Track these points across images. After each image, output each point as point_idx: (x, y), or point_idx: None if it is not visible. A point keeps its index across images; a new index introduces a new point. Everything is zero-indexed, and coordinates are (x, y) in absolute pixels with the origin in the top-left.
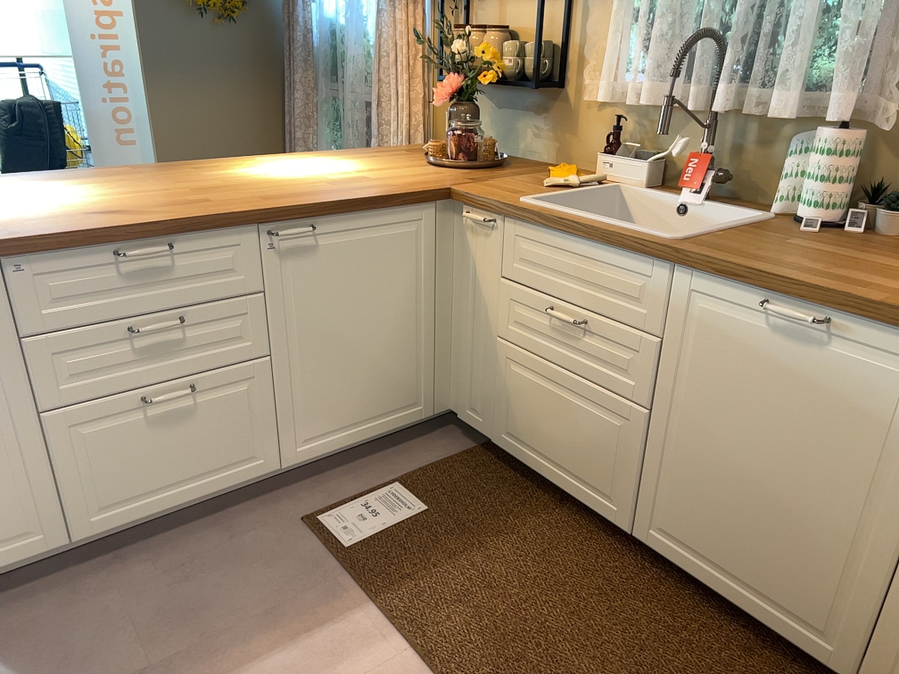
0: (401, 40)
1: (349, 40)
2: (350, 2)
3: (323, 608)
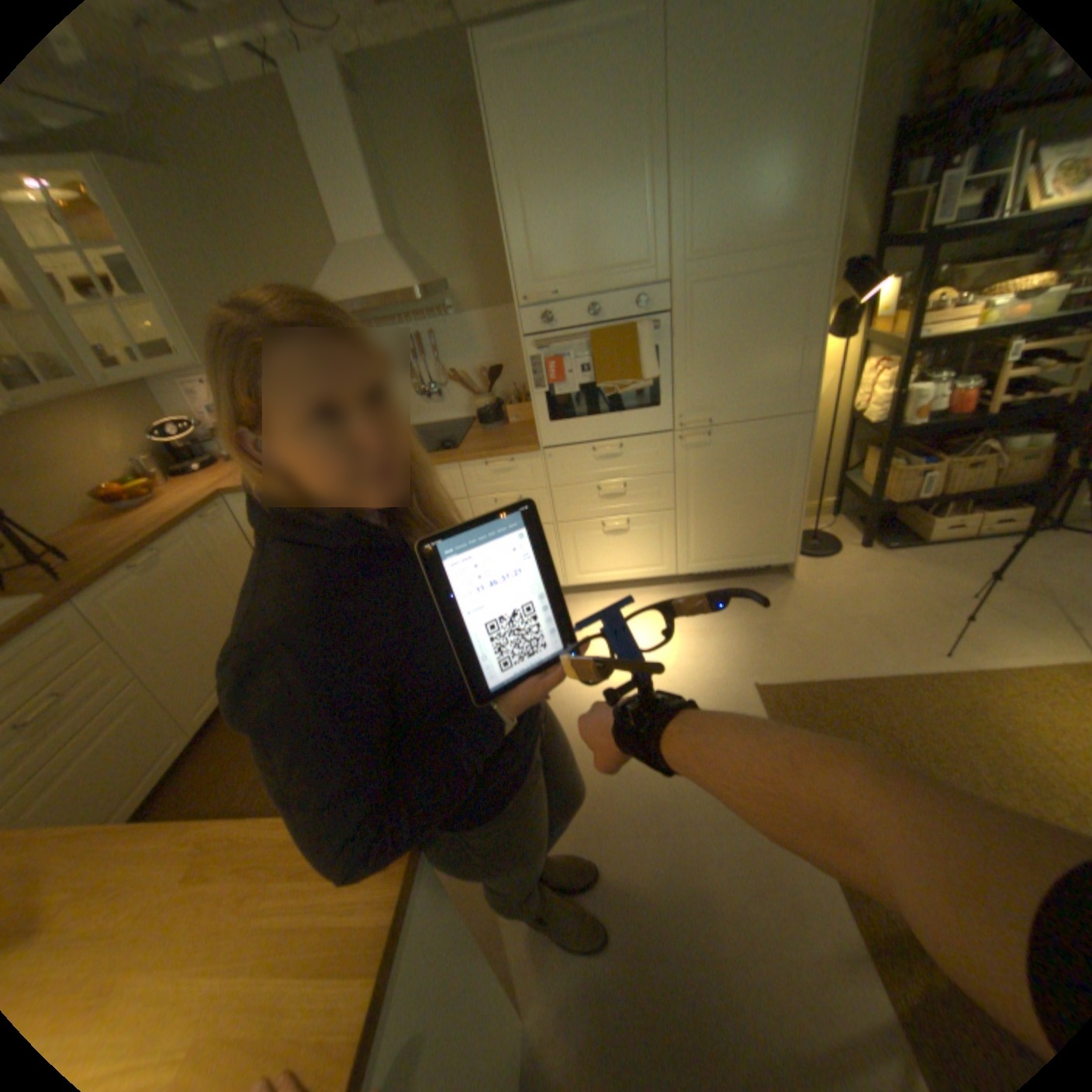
0: None
1: None
2: None
3: None
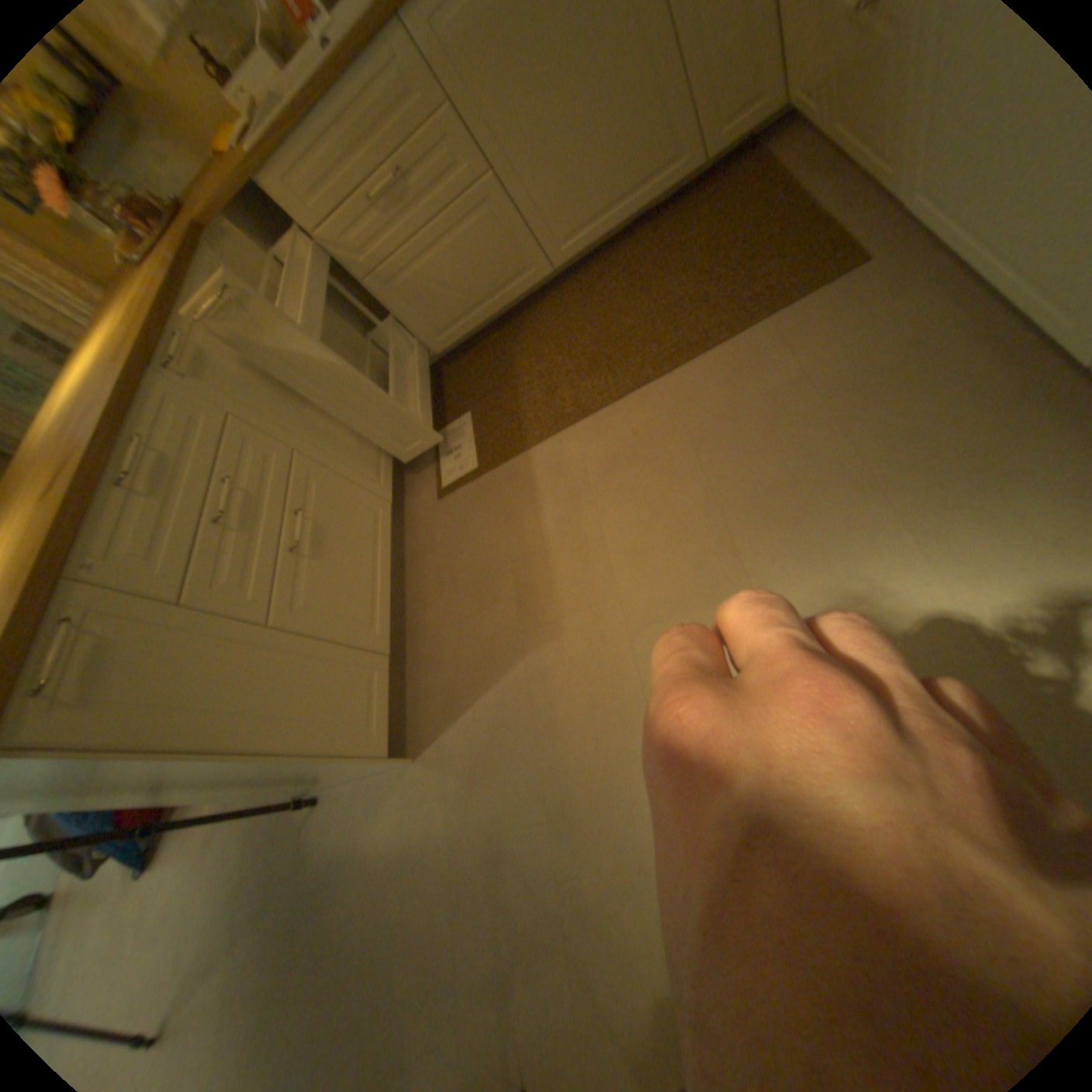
0: None
1: None
2: None
3: (521, 481)
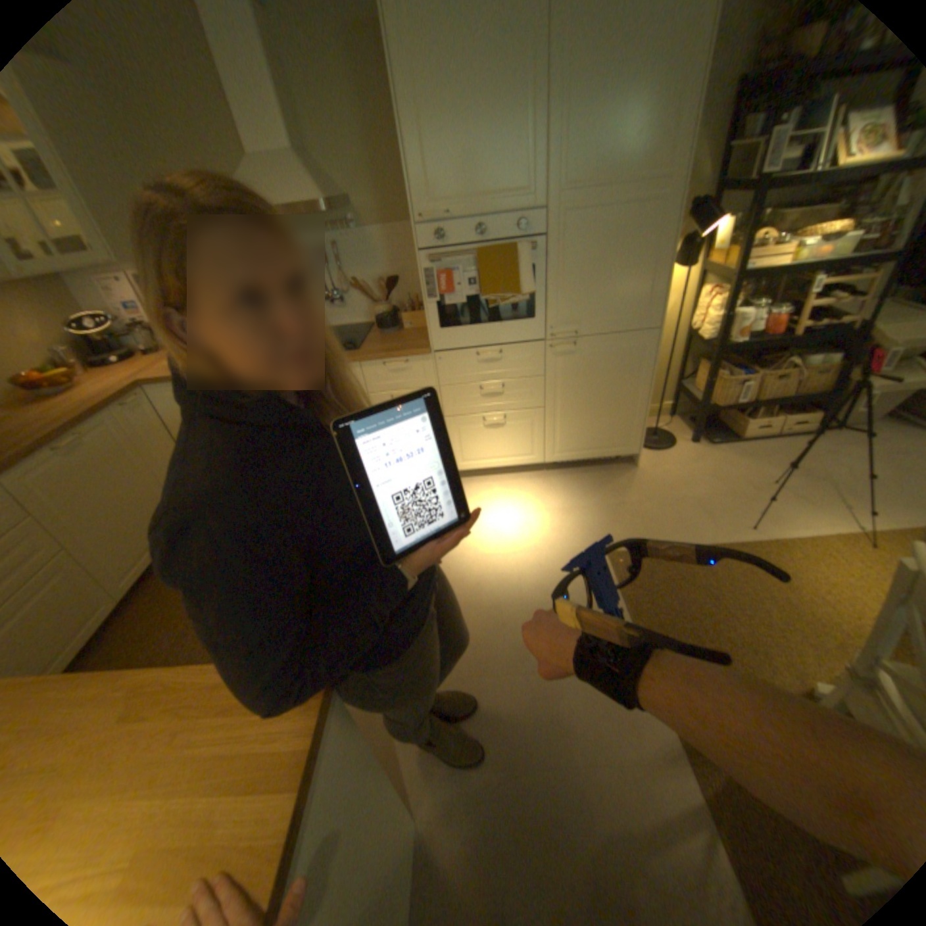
0: None
1: None
2: None
3: None
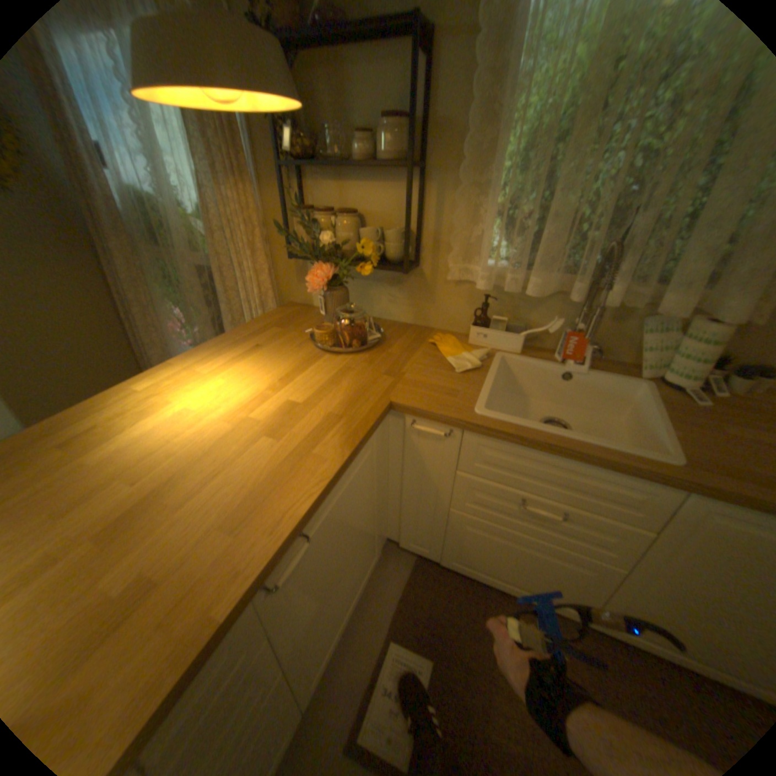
0: (232, 214)
1: (163, 208)
2: (149, 167)
3: None
